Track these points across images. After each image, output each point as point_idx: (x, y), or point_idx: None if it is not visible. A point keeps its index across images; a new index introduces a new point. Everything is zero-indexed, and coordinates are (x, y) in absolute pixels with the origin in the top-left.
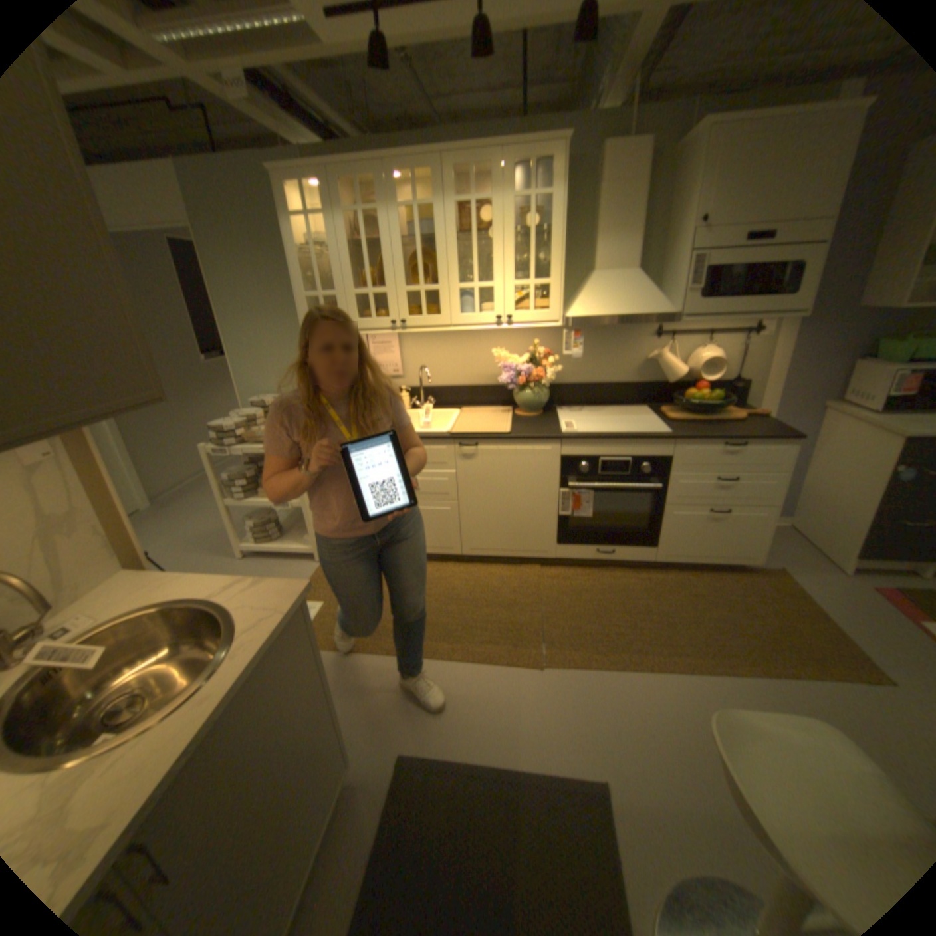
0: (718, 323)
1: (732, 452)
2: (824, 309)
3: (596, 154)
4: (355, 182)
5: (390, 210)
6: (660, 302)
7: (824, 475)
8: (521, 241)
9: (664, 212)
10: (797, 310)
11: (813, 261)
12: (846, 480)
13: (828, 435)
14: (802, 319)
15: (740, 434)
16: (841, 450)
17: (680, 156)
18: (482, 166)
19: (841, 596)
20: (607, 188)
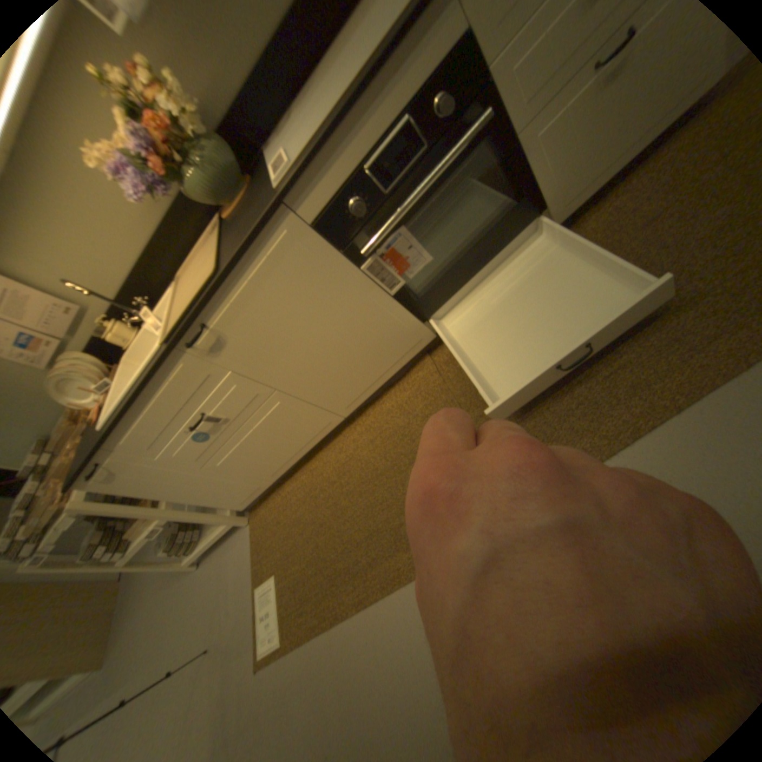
0: None
1: None
2: None
3: None
4: None
5: None
6: None
7: None
8: None
9: None
10: None
11: None
12: None
13: None
14: None
15: None
16: None
17: None
18: None
19: None
20: None
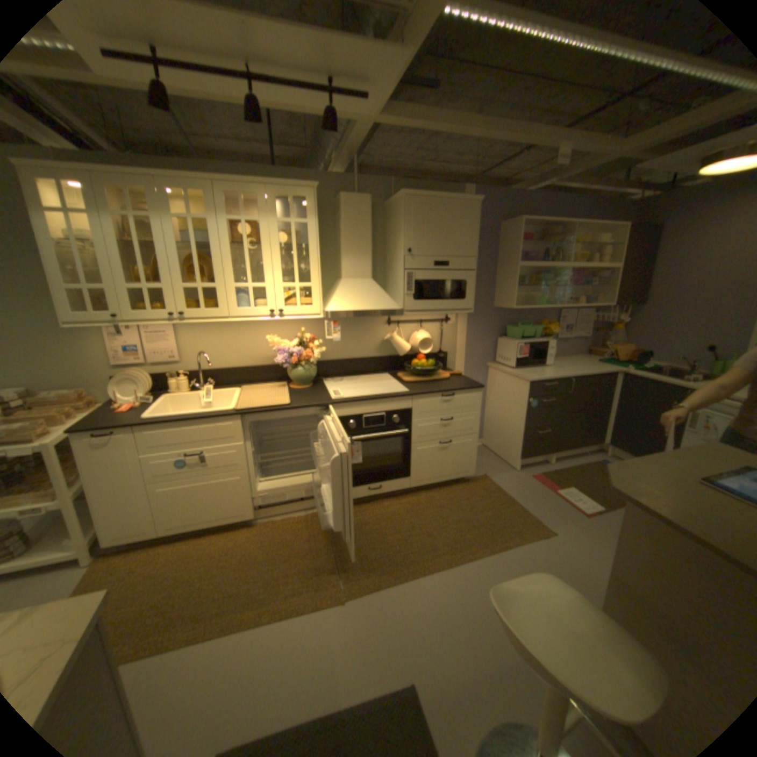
0: (423, 316)
1: (446, 400)
2: (477, 308)
3: (333, 200)
4: (122, 190)
5: (161, 218)
6: (389, 302)
7: (494, 409)
8: (284, 253)
9: (382, 244)
10: (466, 309)
11: (469, 280)
12: (505, 411)
13: (491, 384)
14: (467, 314)
15: (449, 388)
16: (500, 392)
17: (387, 210)
18: (247, 196)
19: (517, 485)
20: (345, 224)
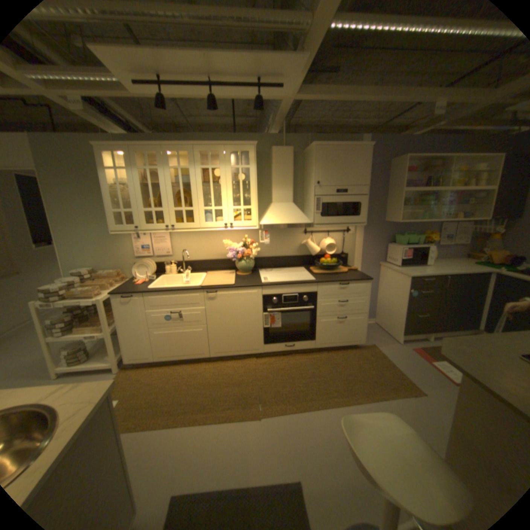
0: (330, 227)
1: (343, 288)
2: (372, 222)
3: (268, 152)
4: (145, 154)
5: (165, 169)
6: (303, 218)
7: (384, 297)
8: (236, 187)
9: (301, 178)
10: (361, 222)
11: (363, 202)
12: (393, 298)
13: (383, 278)
14: (364, 226)
15: (345, 279)
16: (389, 284)
17: (305, 156)
18: (214, 152)
19: (399, 355)
20: (275, 167)
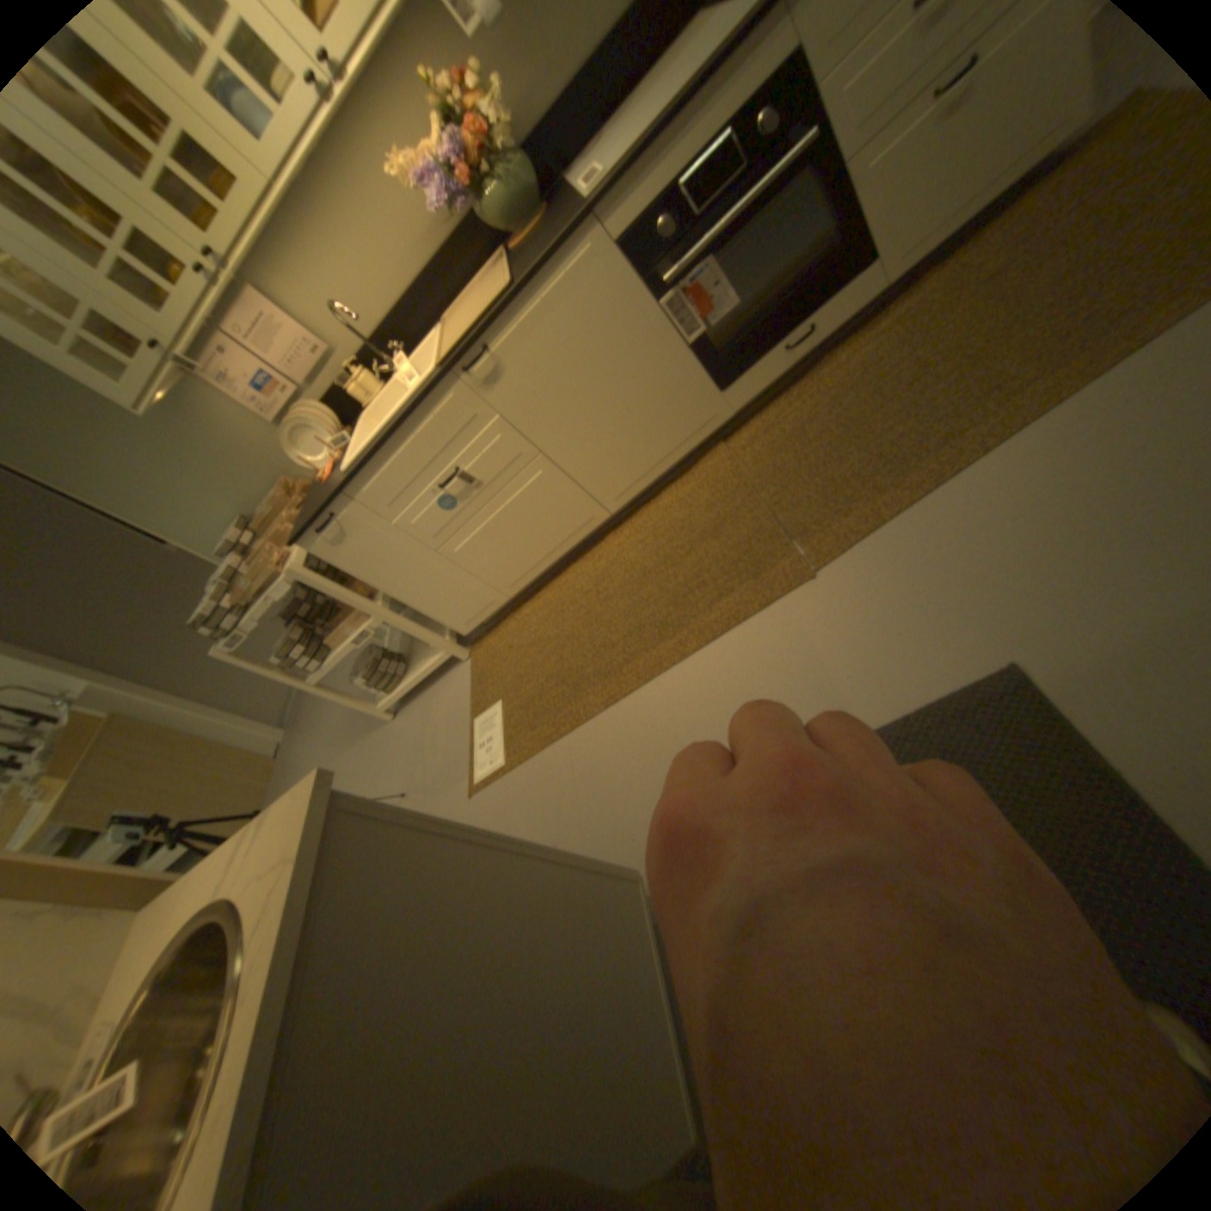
0: None
1: None
2: None
3: None
4: None
5: None
6: None
7: None
8: None
9: None
10: None
11: None
12: None
13: None
14: None
15: None
16: None
17: None
18: None
19: None
20: None
